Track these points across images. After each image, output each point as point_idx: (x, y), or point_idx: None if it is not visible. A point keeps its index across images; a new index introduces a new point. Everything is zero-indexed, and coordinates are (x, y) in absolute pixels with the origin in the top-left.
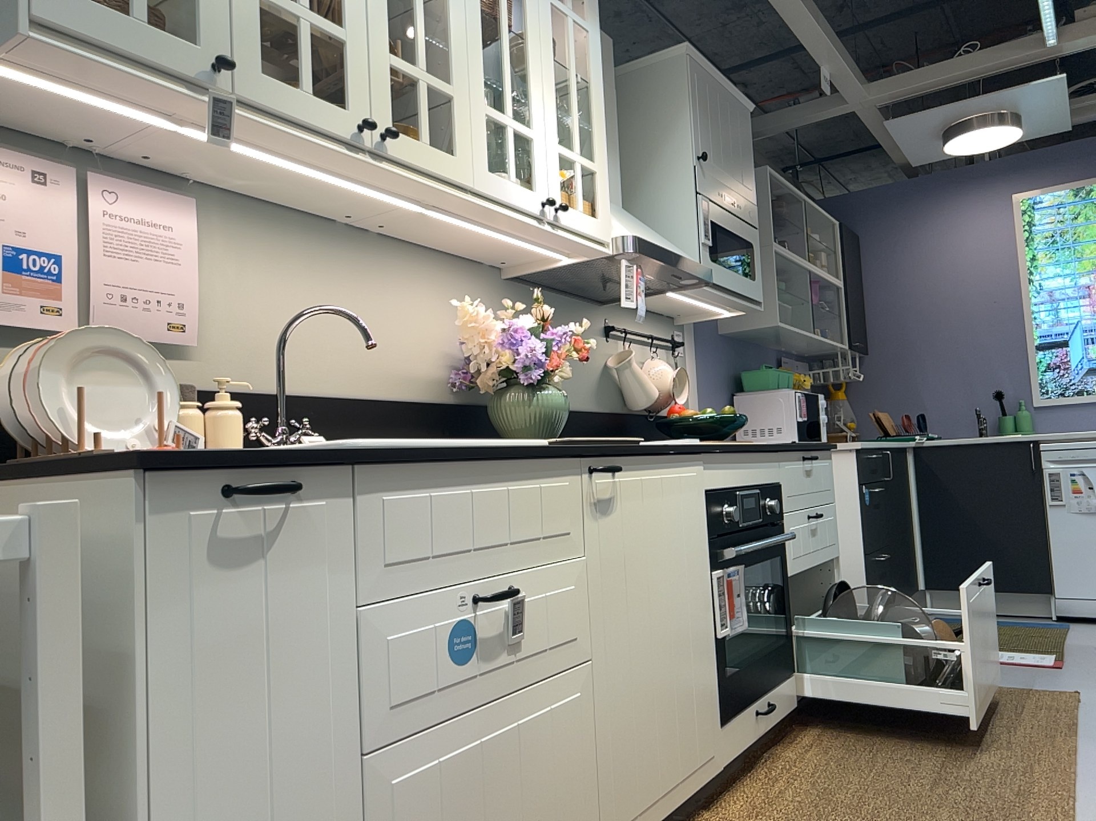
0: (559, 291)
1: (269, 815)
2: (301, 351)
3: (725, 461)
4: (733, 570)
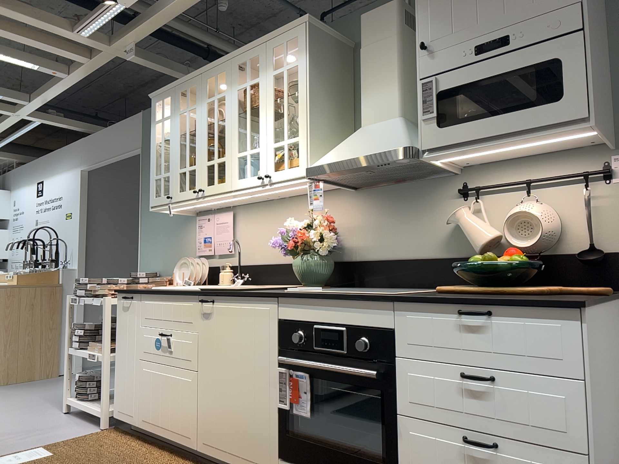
0: (398, 182)
1: (127, 360)
2: (261, 249)
3: (301, 304)
4: (301, 374)
